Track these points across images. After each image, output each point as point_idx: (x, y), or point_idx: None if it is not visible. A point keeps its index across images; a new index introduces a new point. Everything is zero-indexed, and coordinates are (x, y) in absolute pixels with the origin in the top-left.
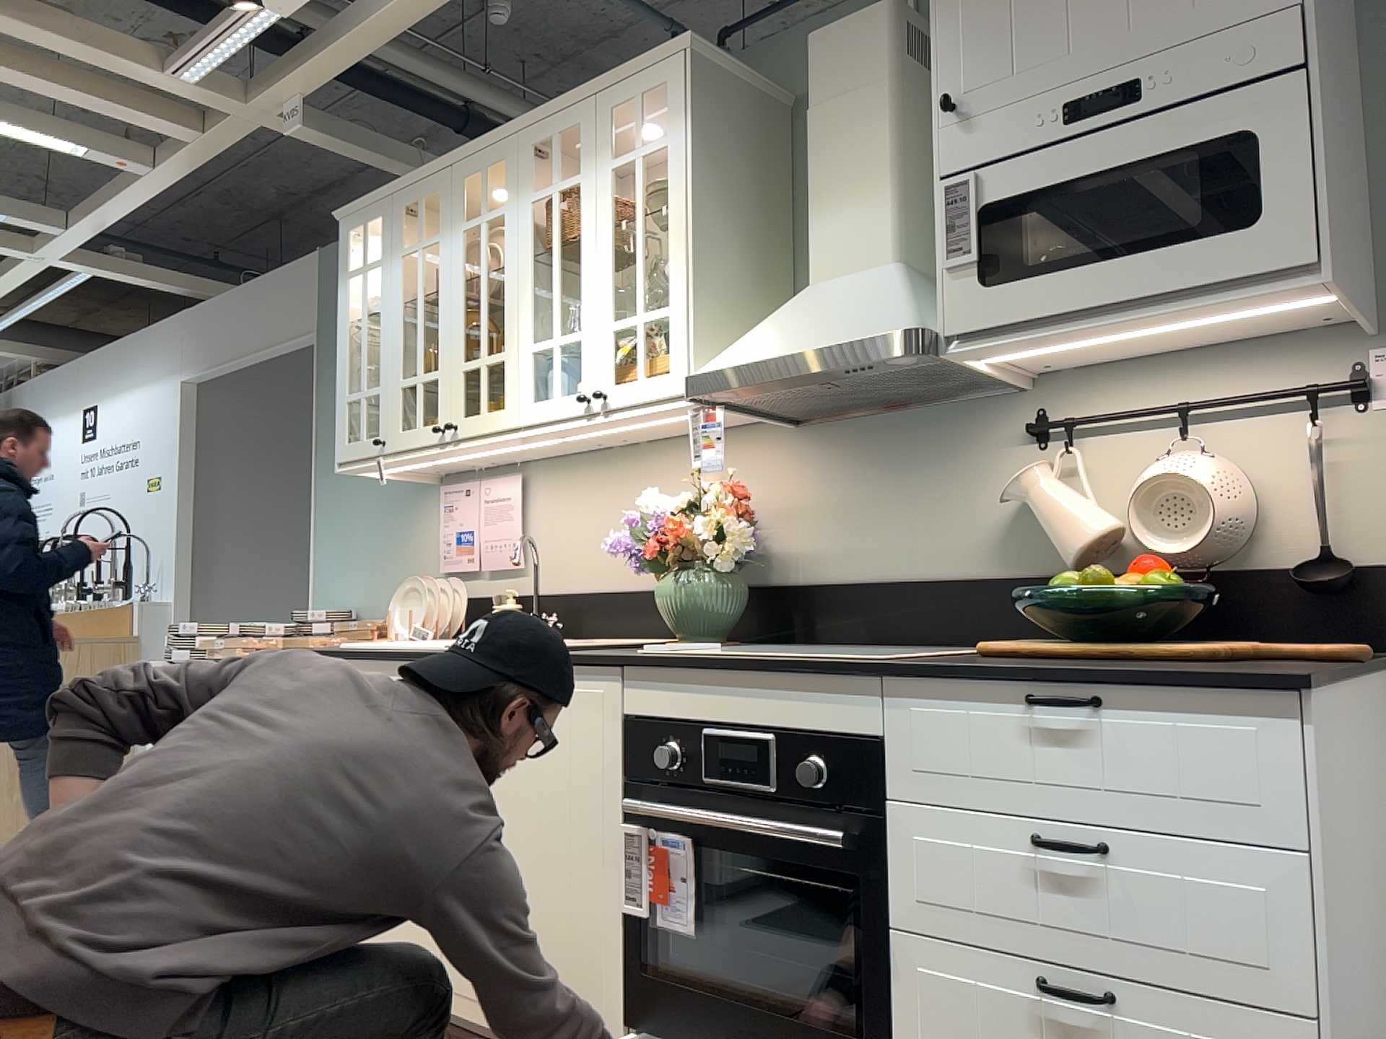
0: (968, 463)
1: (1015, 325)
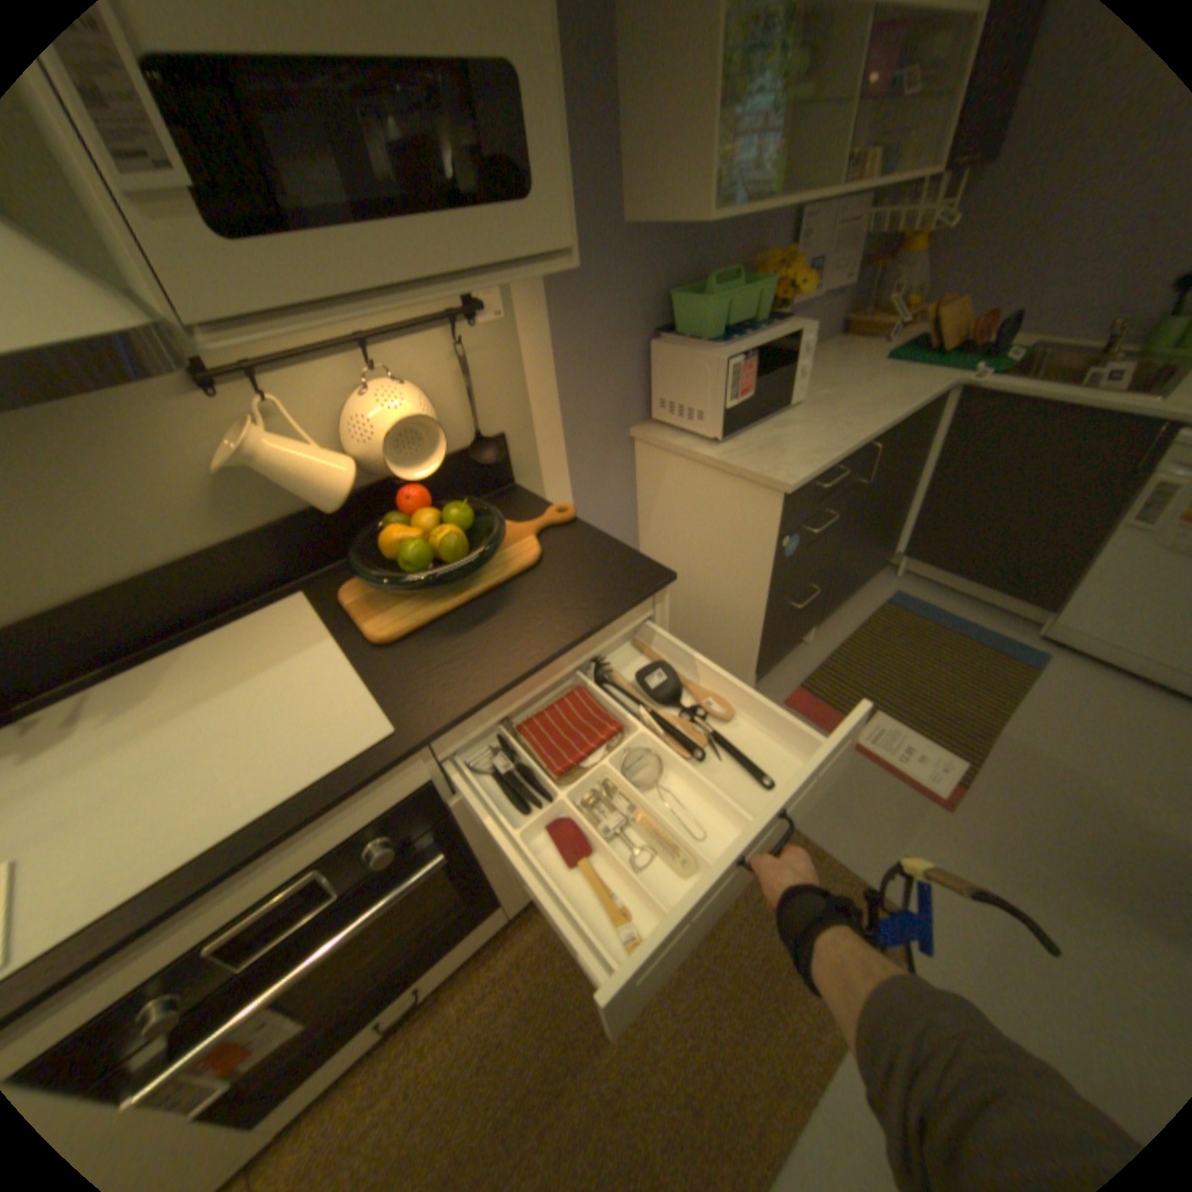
0: (112, 432)
1: (290, 302)
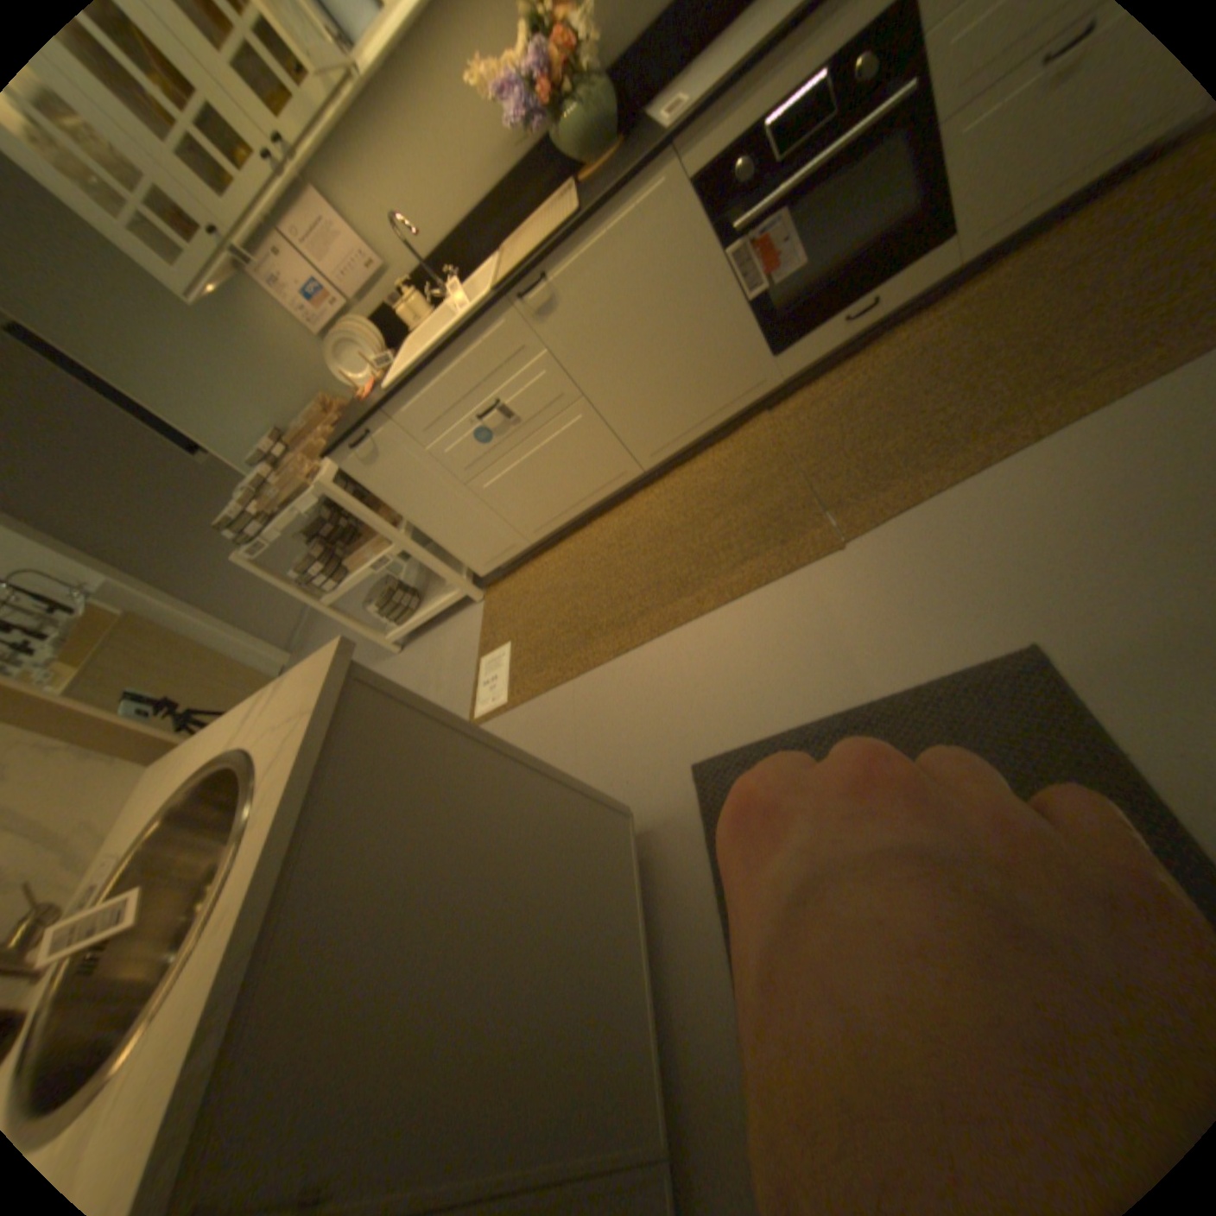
0: None
1: None
